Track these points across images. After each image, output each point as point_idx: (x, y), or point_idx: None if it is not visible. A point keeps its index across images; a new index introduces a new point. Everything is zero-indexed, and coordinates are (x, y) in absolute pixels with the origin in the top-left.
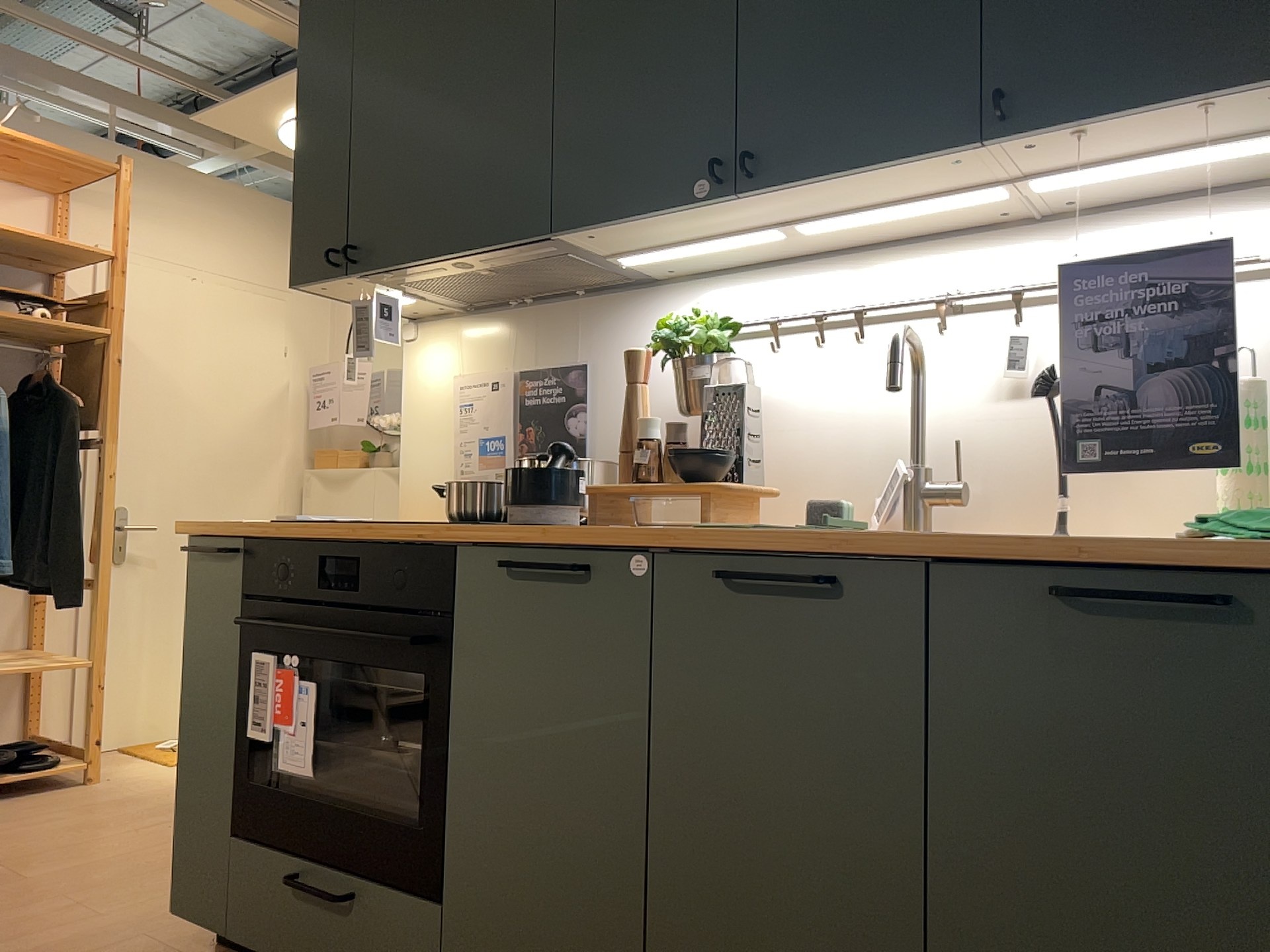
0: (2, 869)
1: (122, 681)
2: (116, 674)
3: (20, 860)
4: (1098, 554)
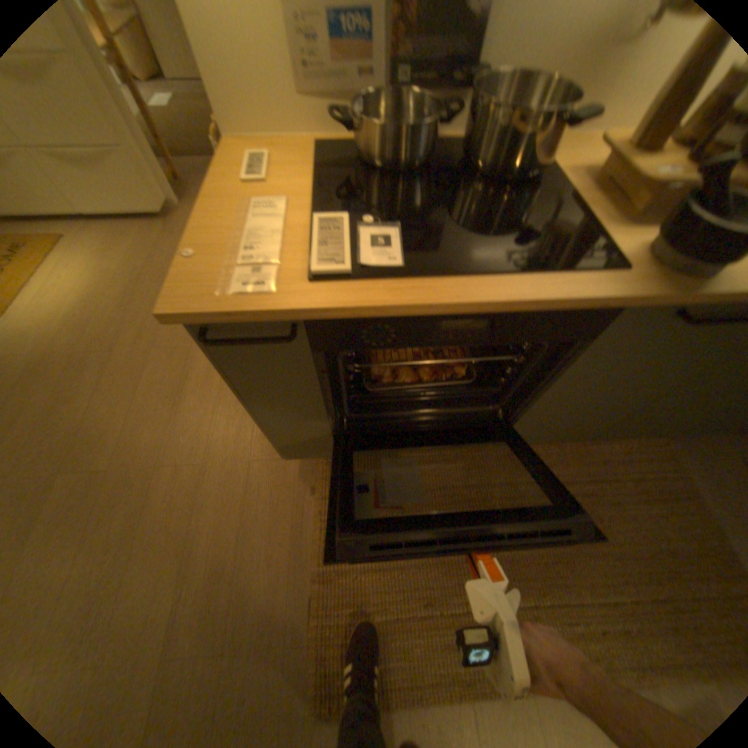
0: (72, 473)
1: None
2: None
3: (68, 459)
4: None
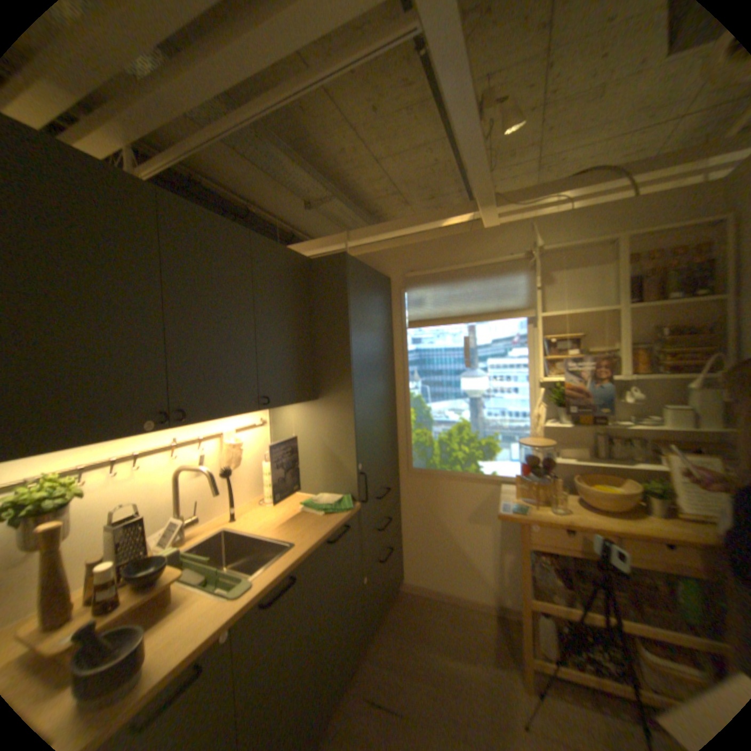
0: None
1: None
2: None
3: None
4: (333, 530)
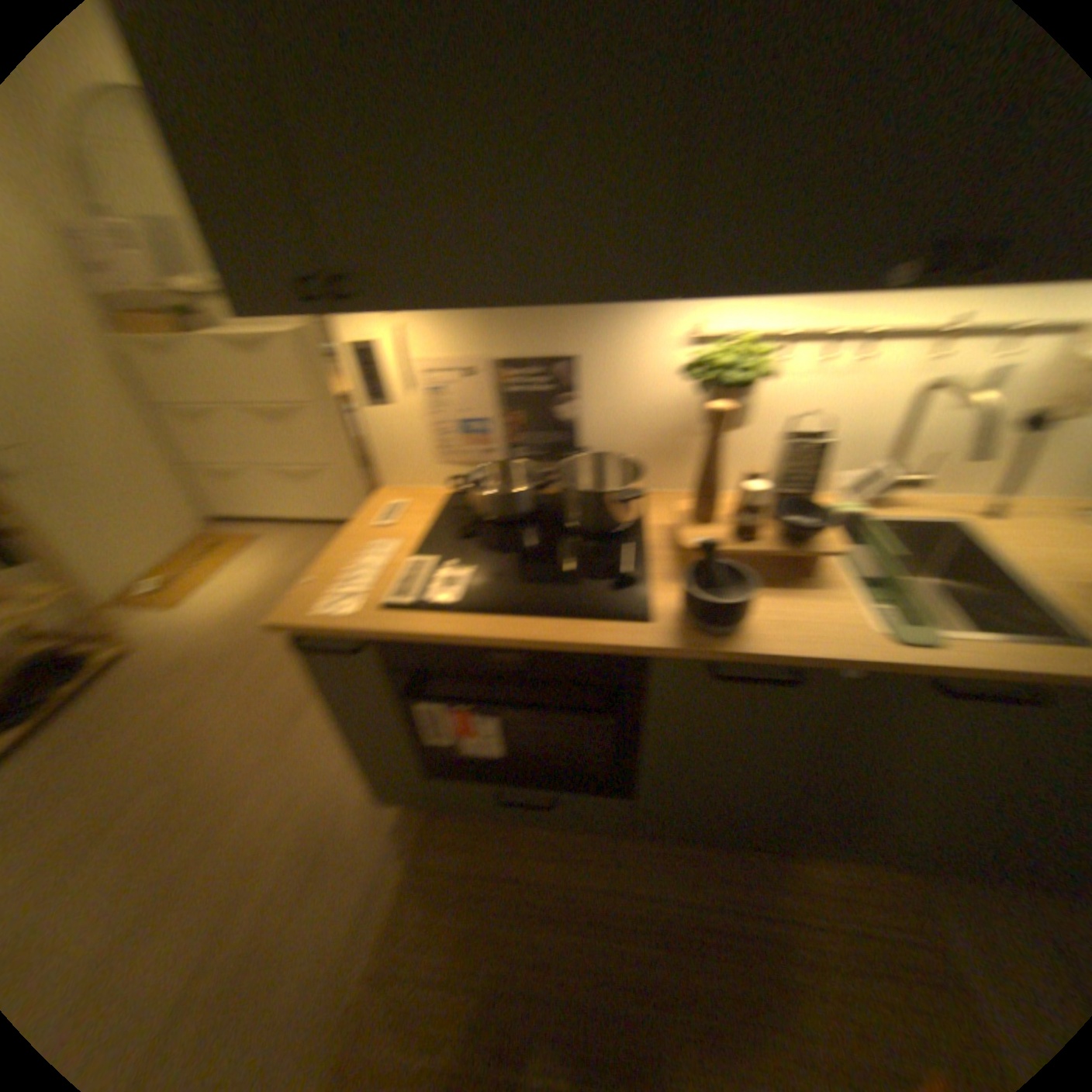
0: (175, 778)
1: (90, 561)
2: (81, 560)
3: (178, 762)
4: None
